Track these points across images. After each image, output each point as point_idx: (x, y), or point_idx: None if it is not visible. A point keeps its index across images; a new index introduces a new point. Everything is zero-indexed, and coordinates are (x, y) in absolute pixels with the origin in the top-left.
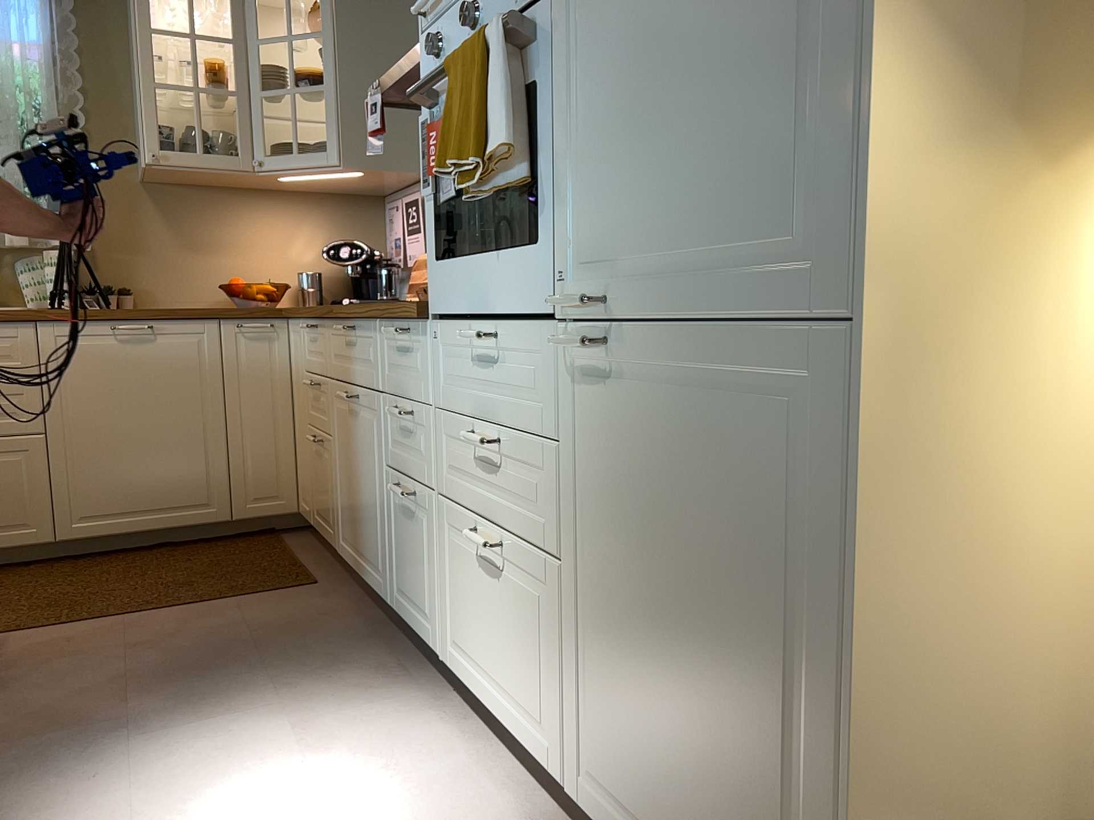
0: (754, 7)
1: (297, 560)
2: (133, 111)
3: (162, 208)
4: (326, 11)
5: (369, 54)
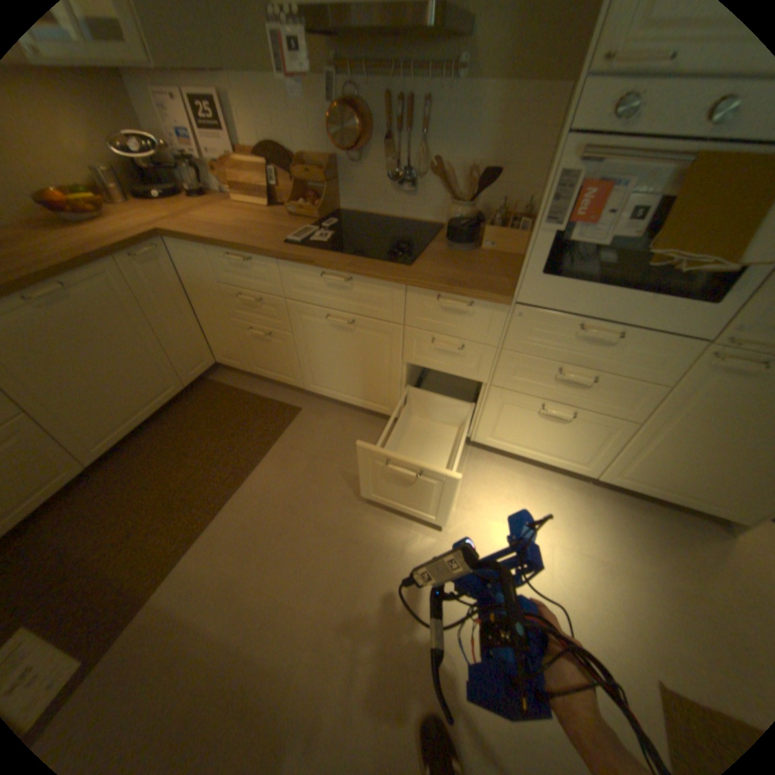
0: None
1: (257, 395)
2: None
3: None
4: None
5: None
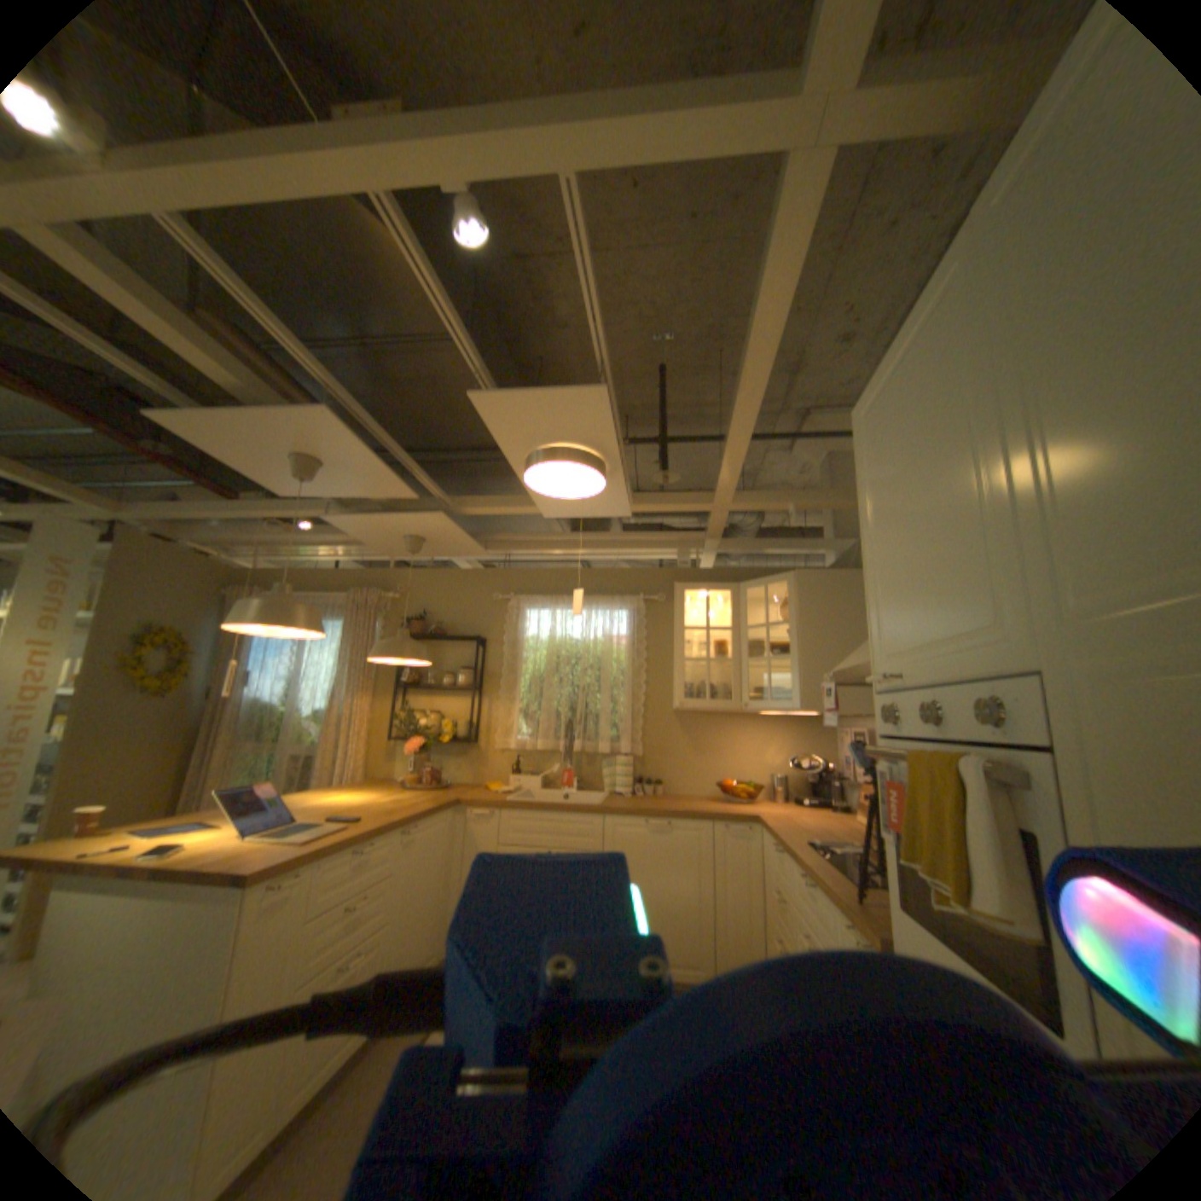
0: None
1: None
2: (671, 669)
3: (683, 728)
4: (791, 608)
5: (822, 633)
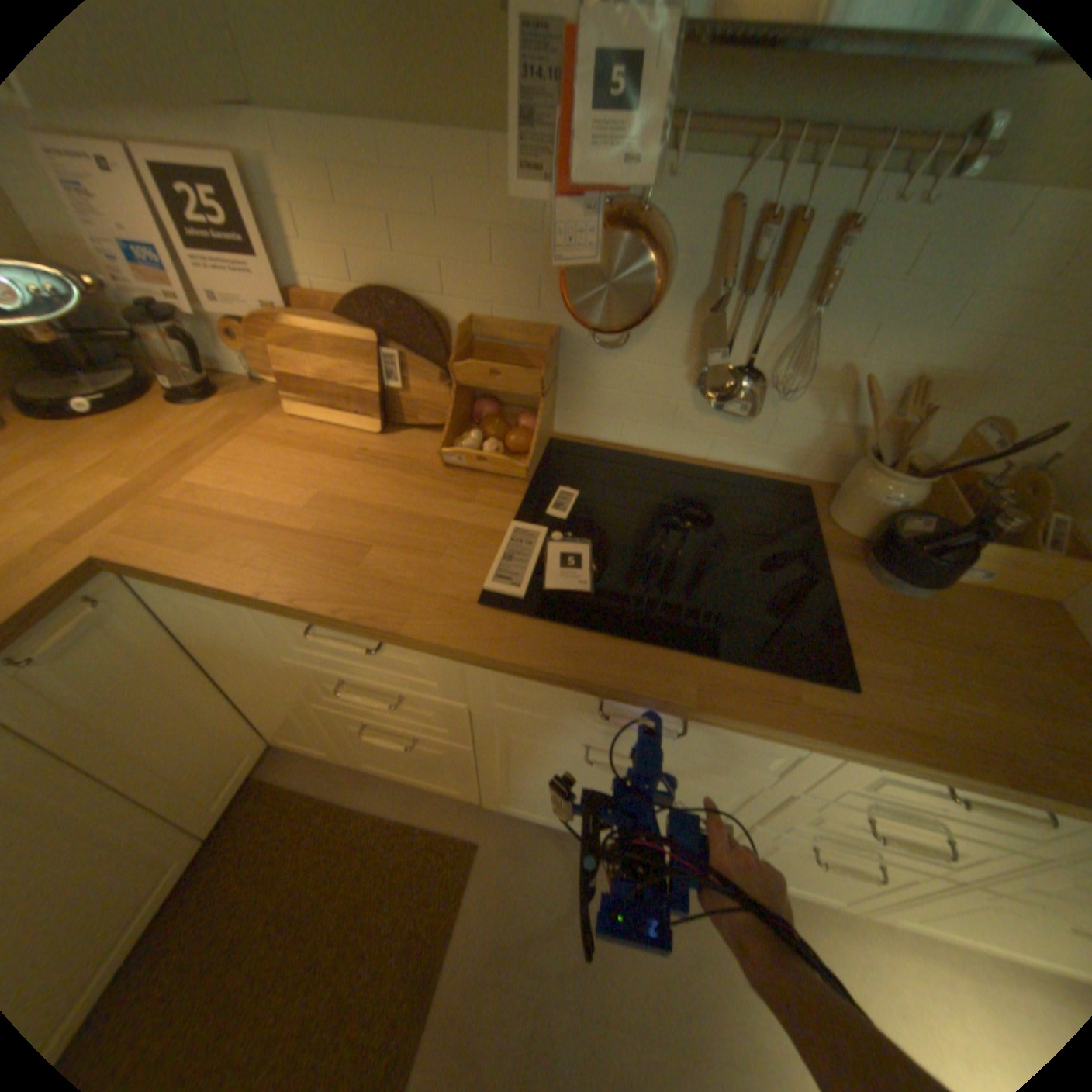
0: None
1: (371, 815)
2: None
3: None
4: None
5: None
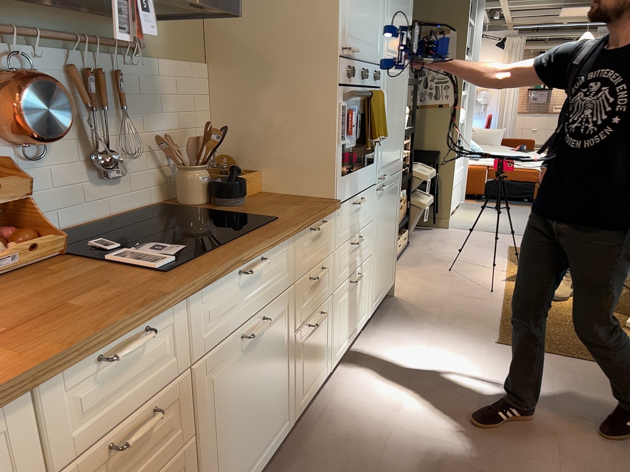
0: (398, 119)
1: None
2: None
3: None
4: None
5: None
